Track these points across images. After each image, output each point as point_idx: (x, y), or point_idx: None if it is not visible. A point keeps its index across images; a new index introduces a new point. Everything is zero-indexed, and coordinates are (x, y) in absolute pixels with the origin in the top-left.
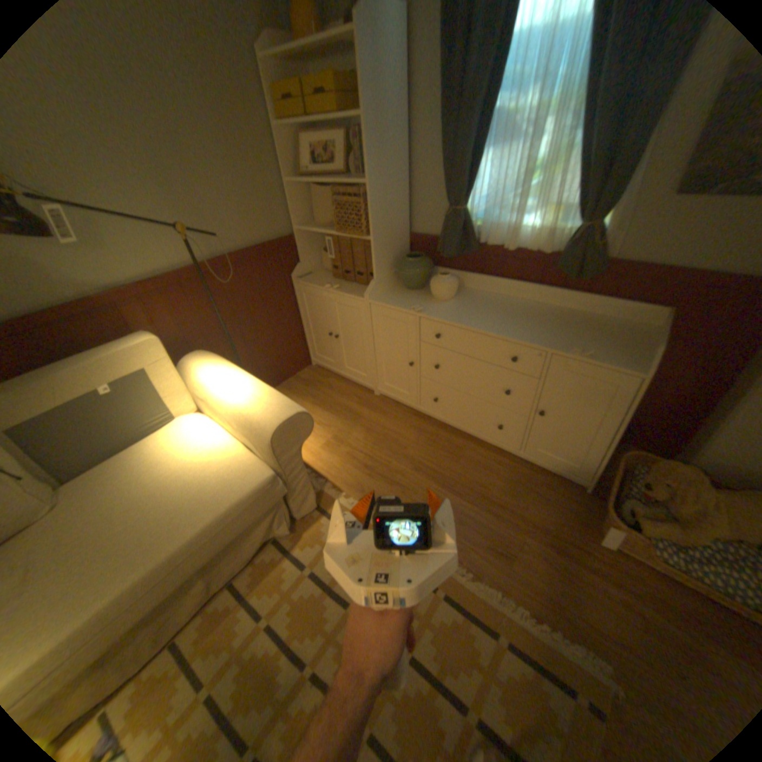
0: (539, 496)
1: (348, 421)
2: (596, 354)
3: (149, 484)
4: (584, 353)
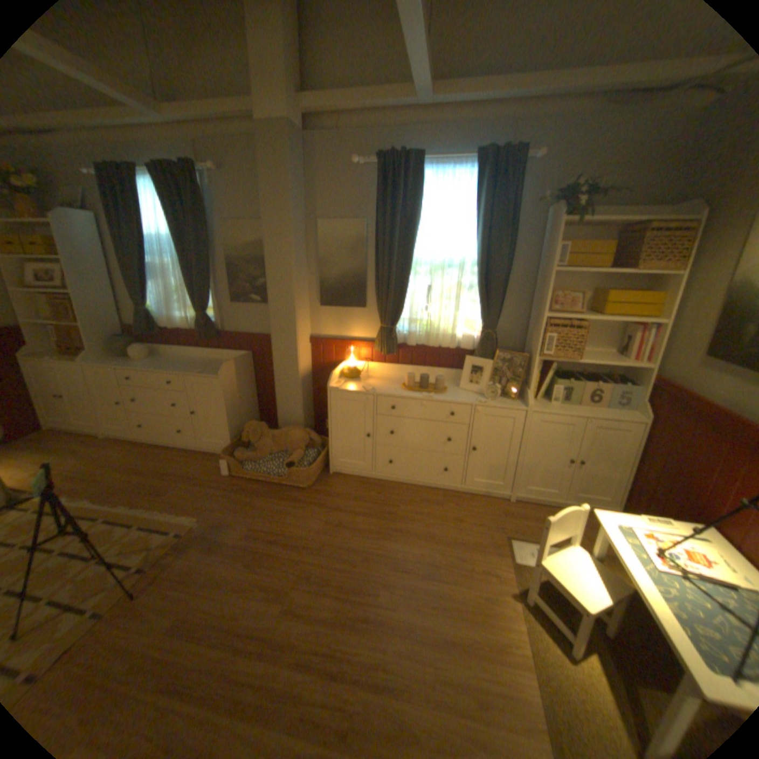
0: (199, 467)
1: (64, 458)
2: (201, 373)
3: None
4: (196, 373)
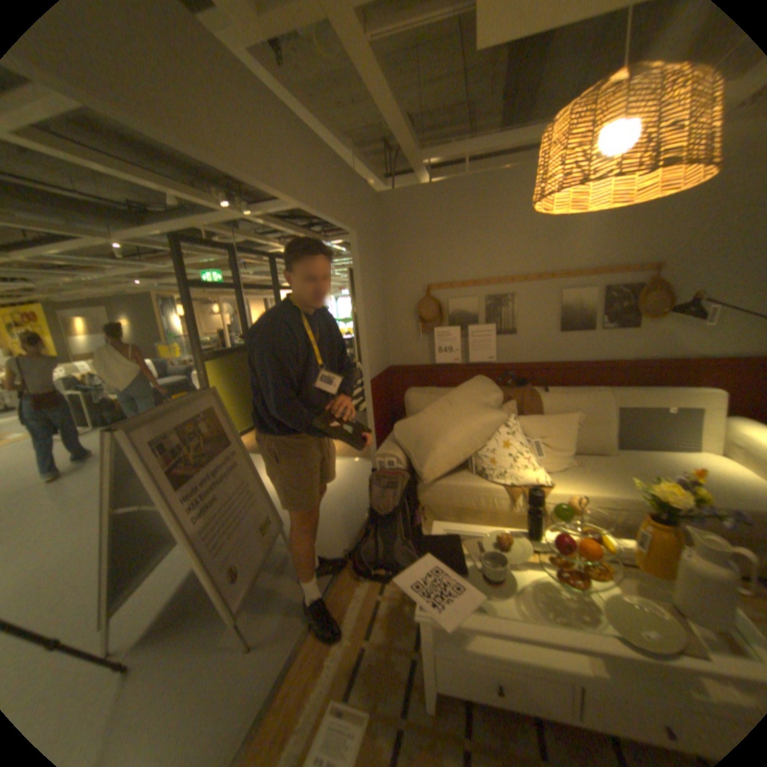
0: None
1: None
2: None
3: (687, 472)
4: None
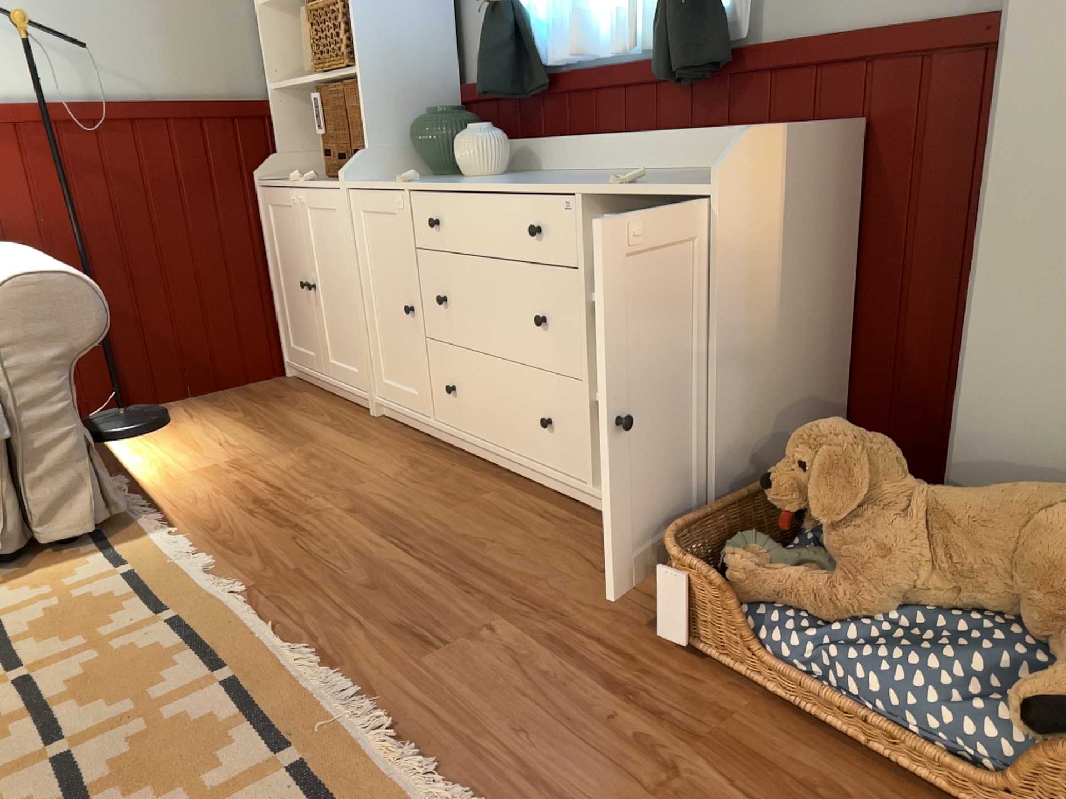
0: (586, 566)
1: (282, 444)
2: (647, 182)
3: None
4: (626, 181)
